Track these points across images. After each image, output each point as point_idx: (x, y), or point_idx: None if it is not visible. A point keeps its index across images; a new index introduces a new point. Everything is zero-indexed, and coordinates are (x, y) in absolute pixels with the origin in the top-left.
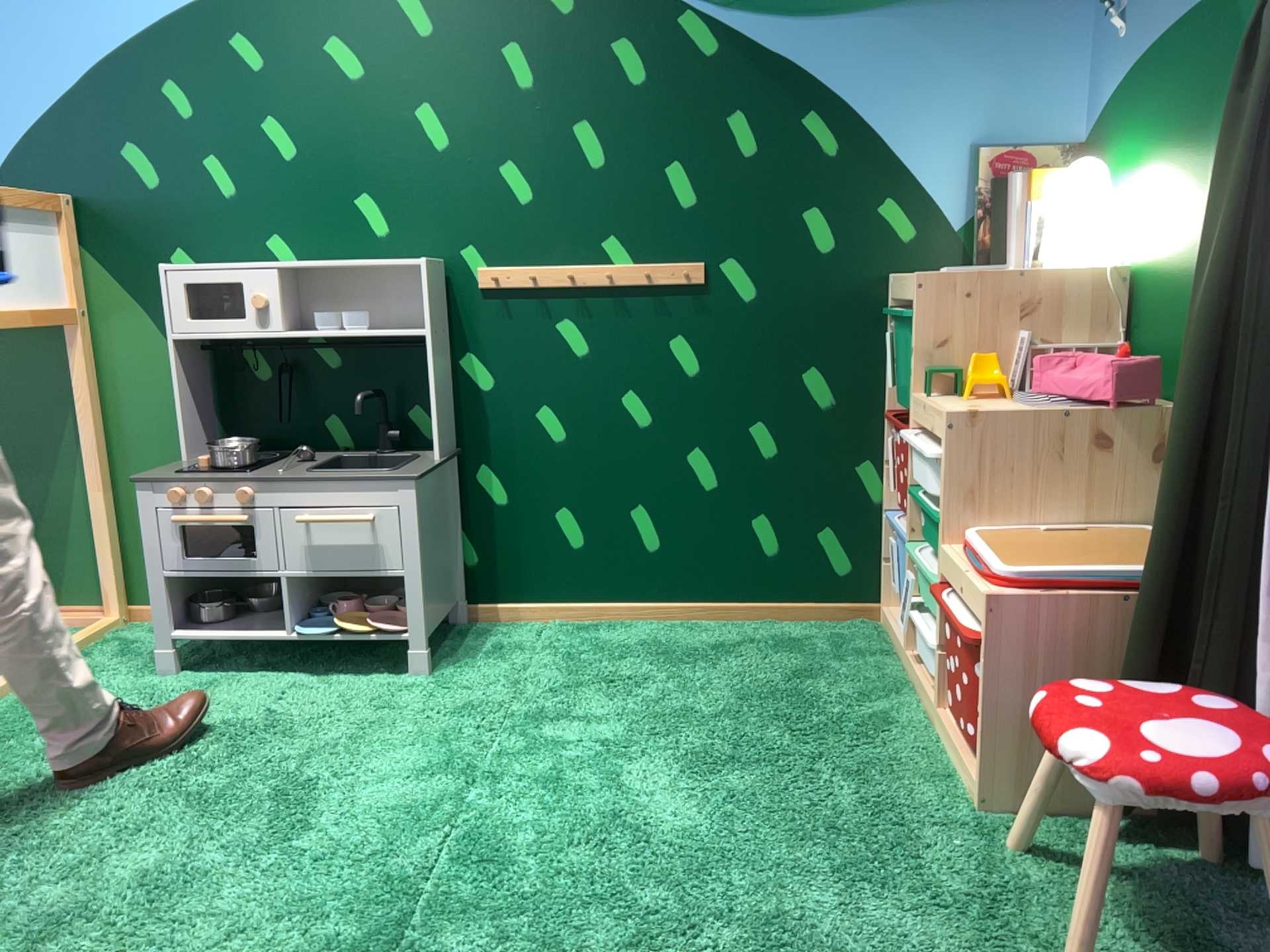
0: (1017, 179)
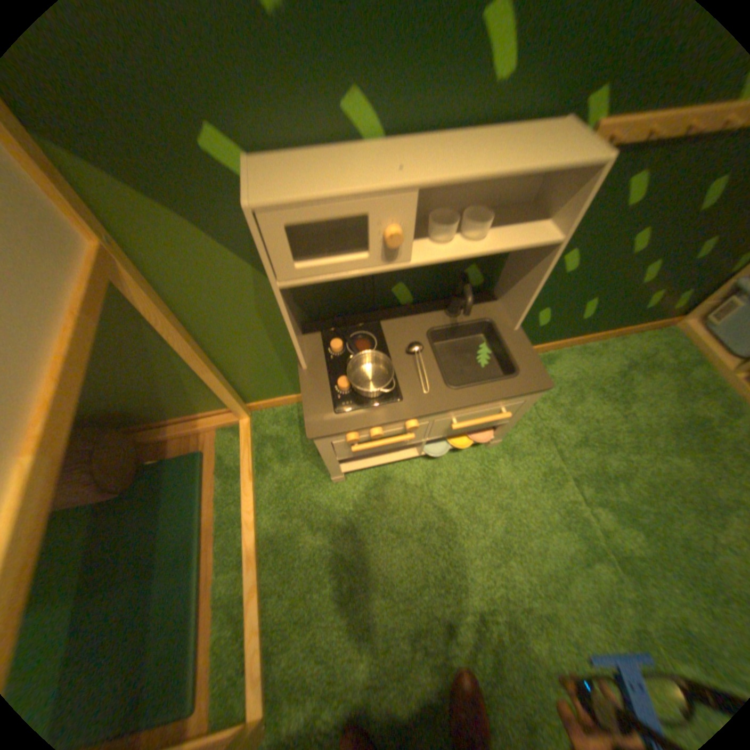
0: None
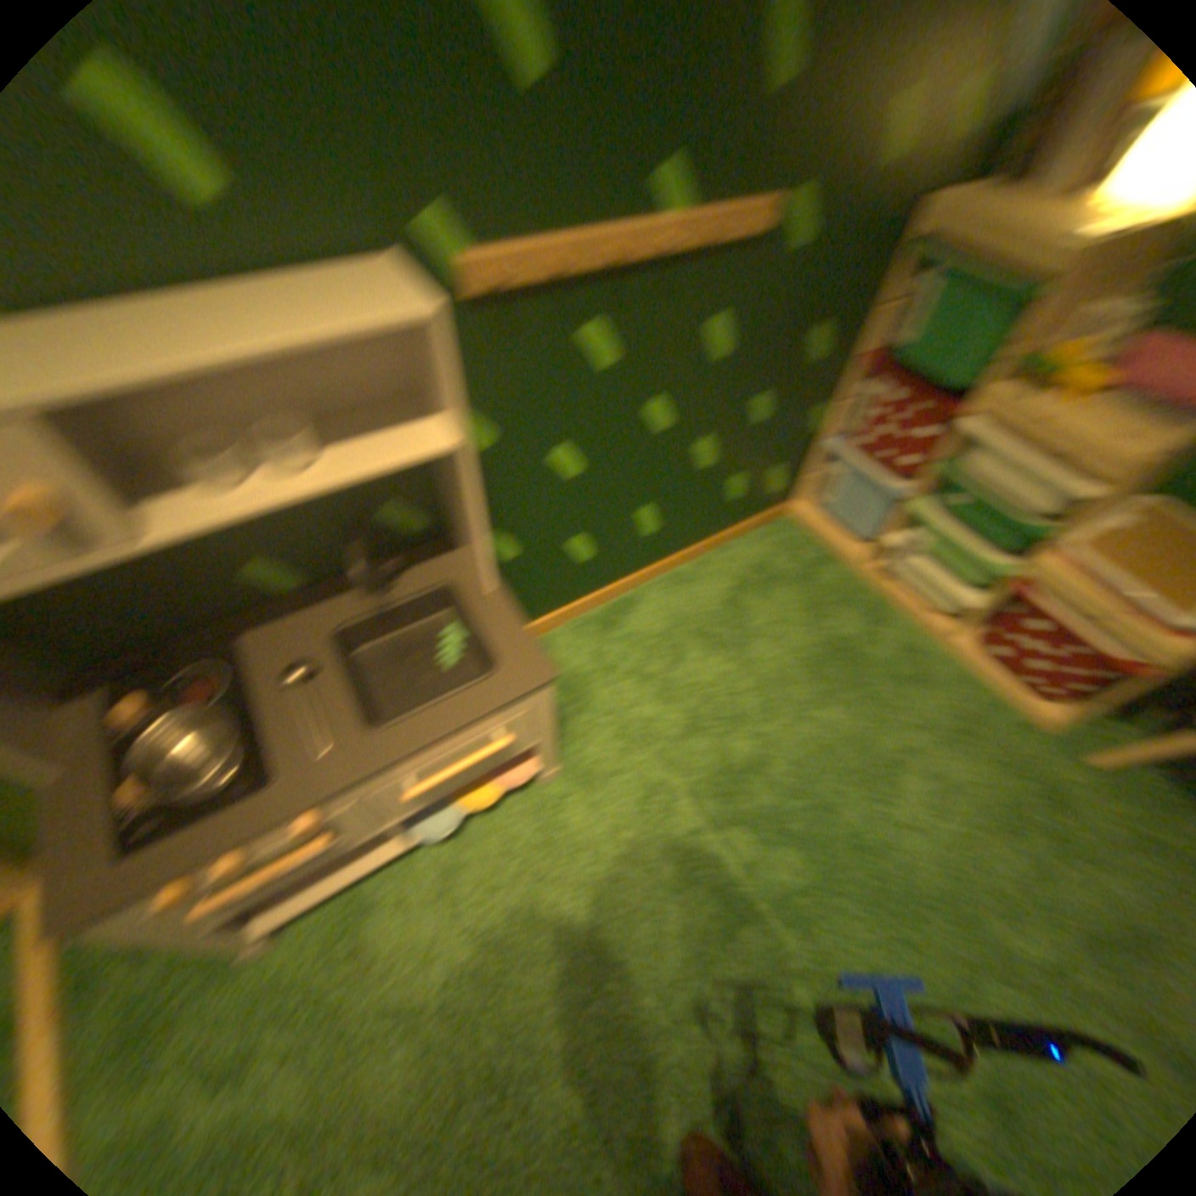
0: None
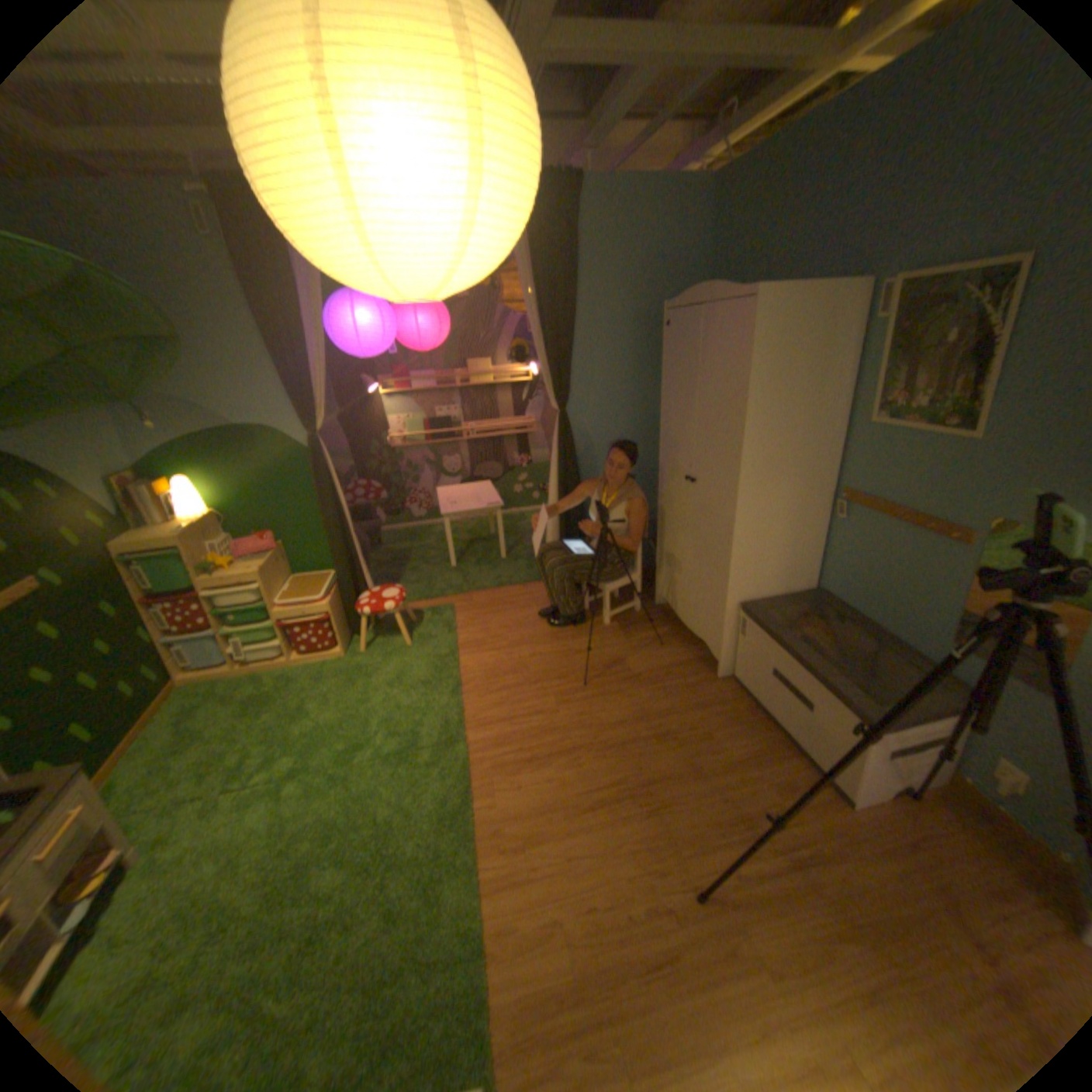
0: (135, 489)
